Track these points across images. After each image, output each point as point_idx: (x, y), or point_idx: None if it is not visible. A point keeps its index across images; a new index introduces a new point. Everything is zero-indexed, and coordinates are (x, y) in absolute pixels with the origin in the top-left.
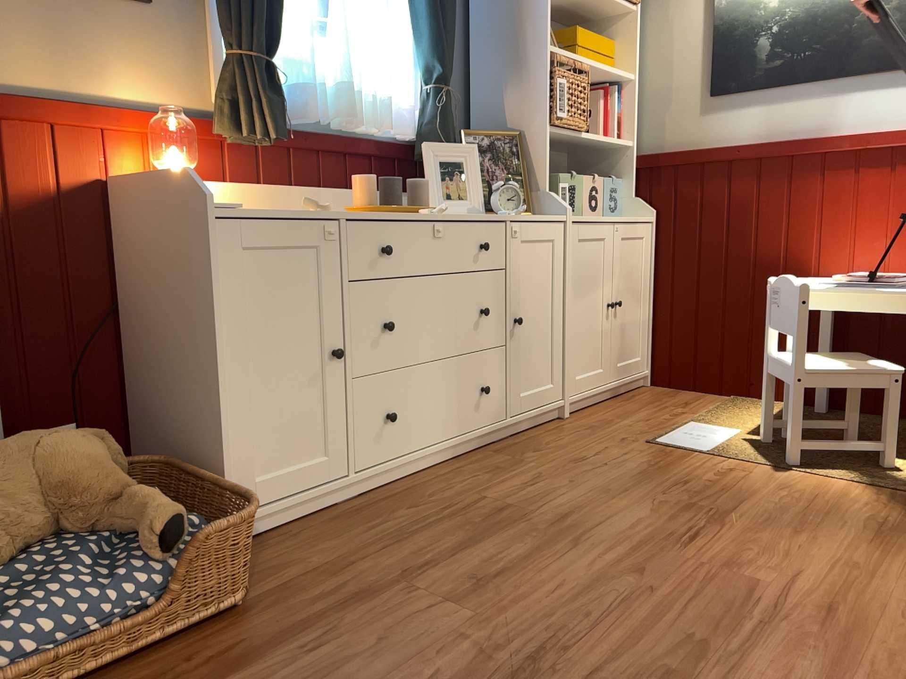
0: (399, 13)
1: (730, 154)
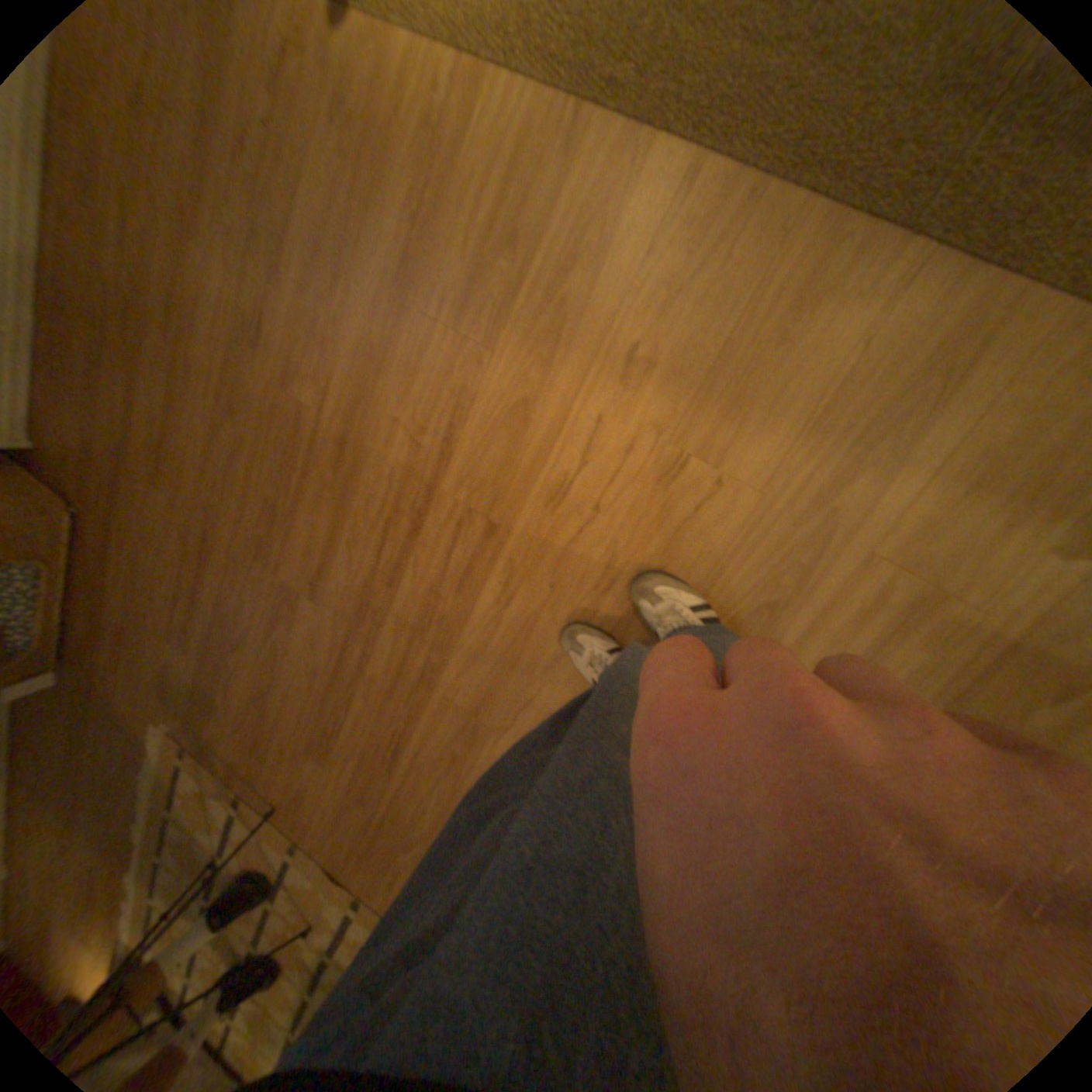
0: None
1: None
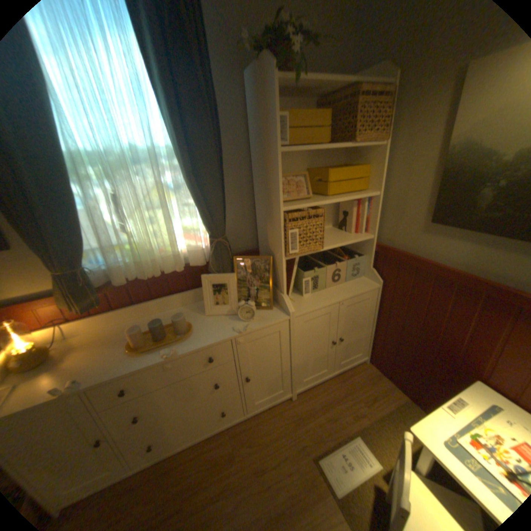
0: (185, 194)
1: (438, 270)
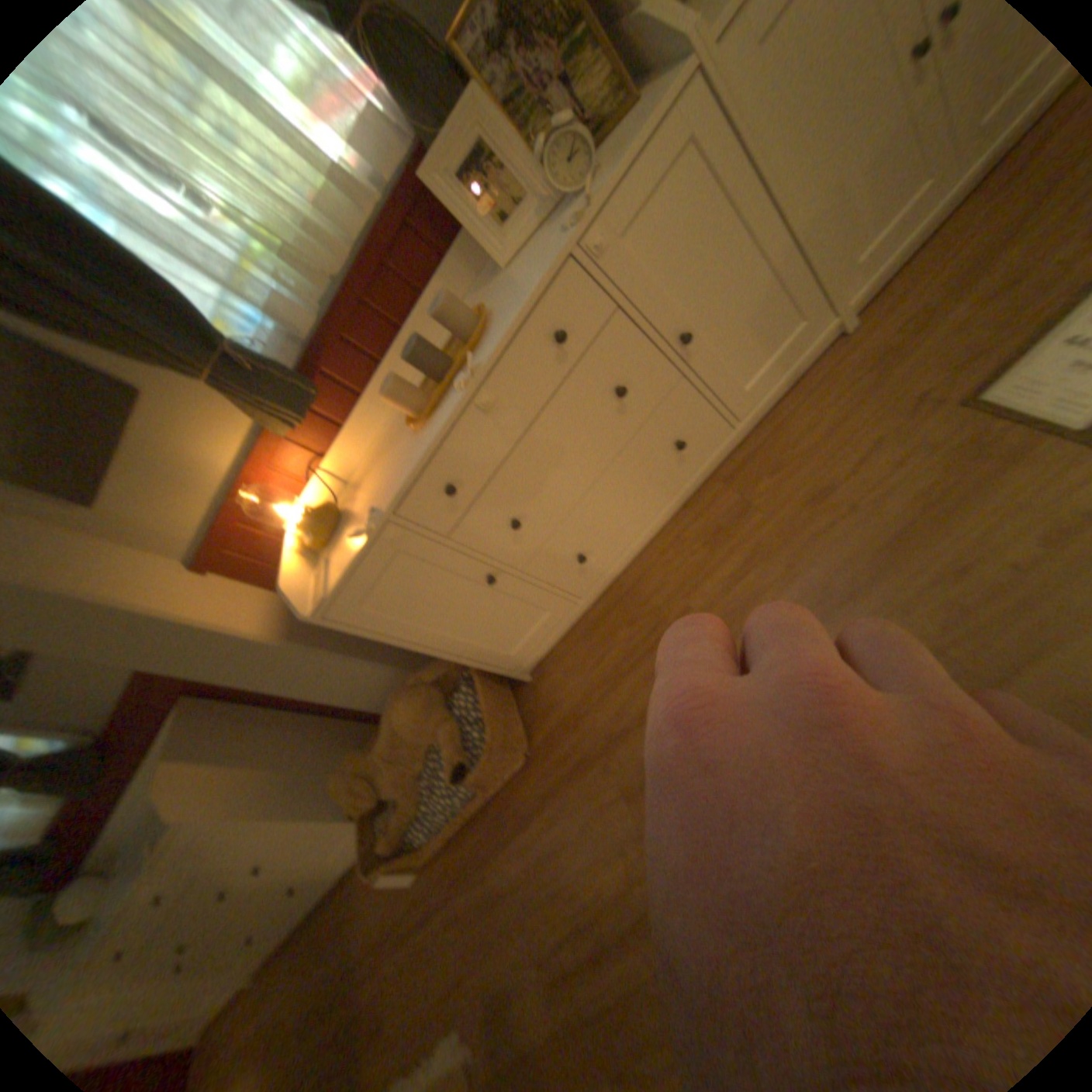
0: None
1: None
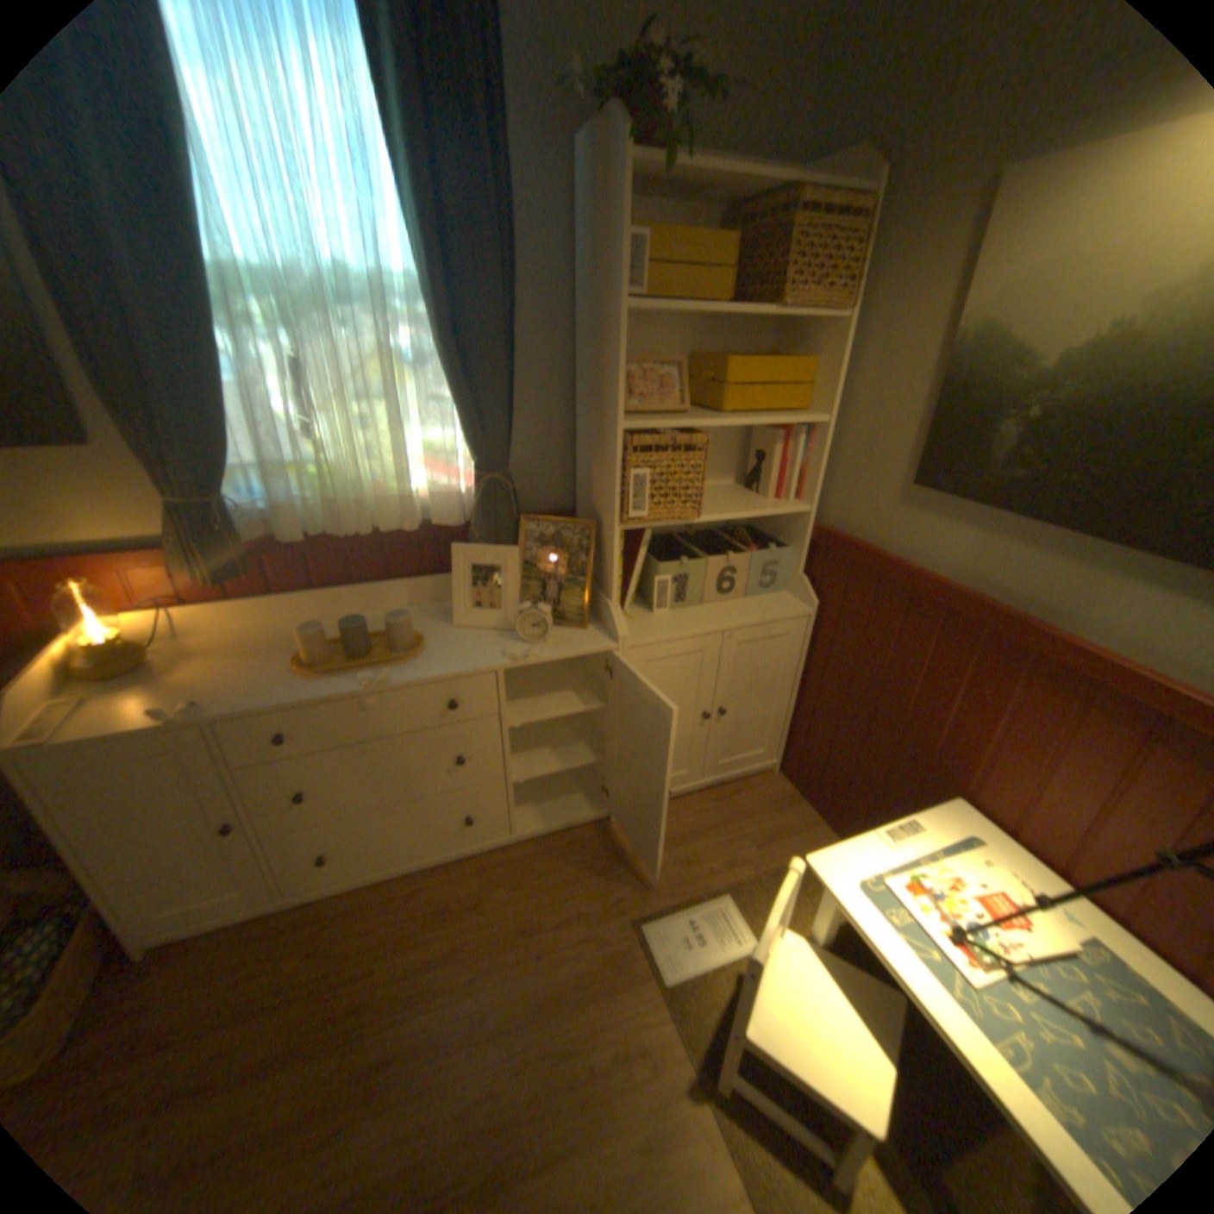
0: (436, 376)
1: (914, 580)
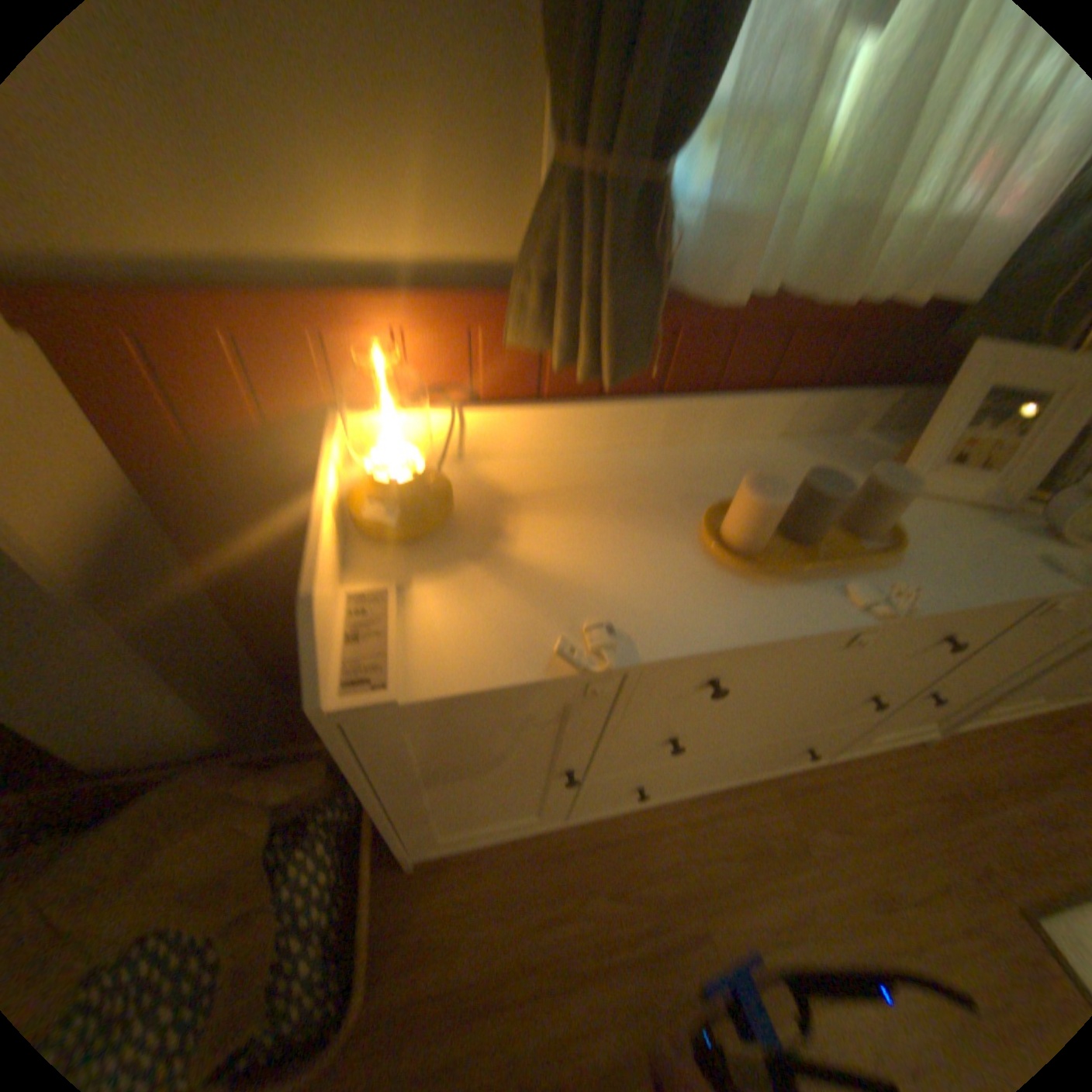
0: None
1: None
